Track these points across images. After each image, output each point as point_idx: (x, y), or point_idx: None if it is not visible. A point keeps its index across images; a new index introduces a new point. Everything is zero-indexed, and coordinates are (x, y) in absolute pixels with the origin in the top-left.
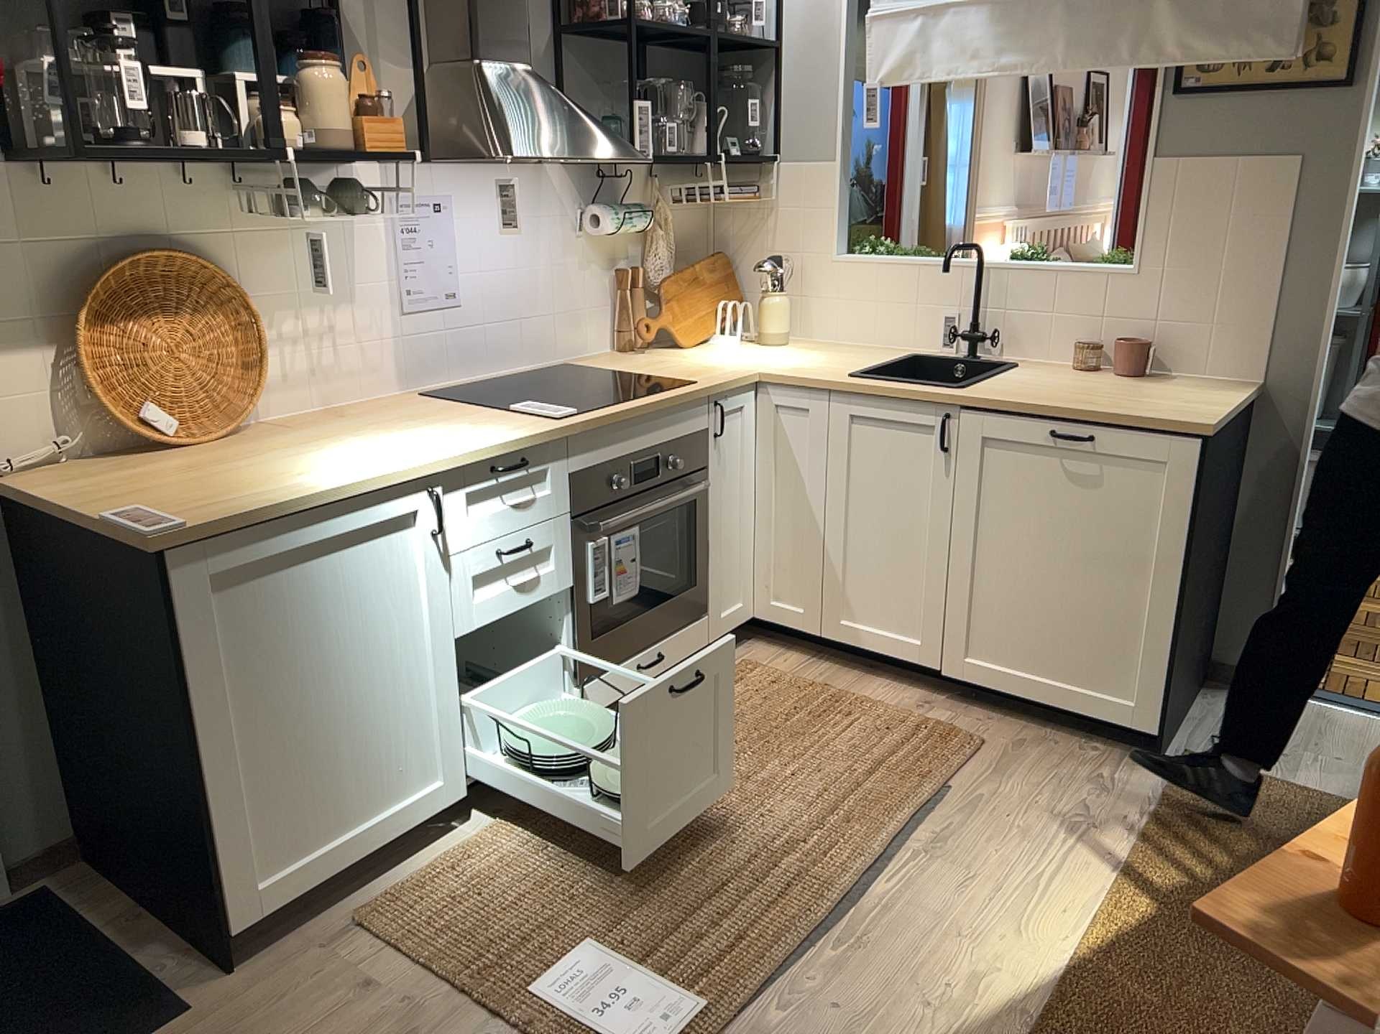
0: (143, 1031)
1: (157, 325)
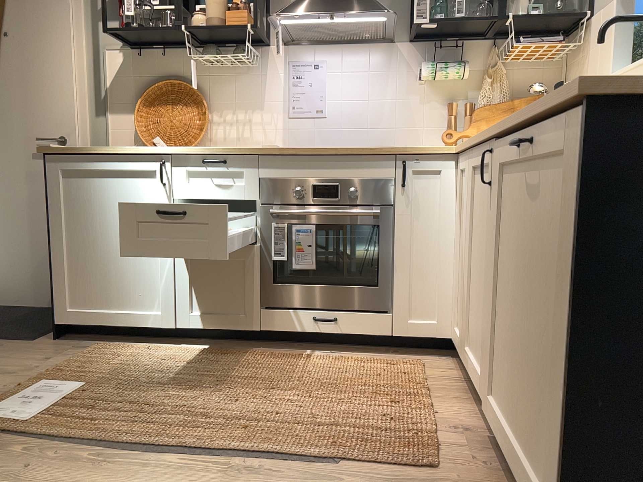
0: (18, 339)
1: (166, 108)
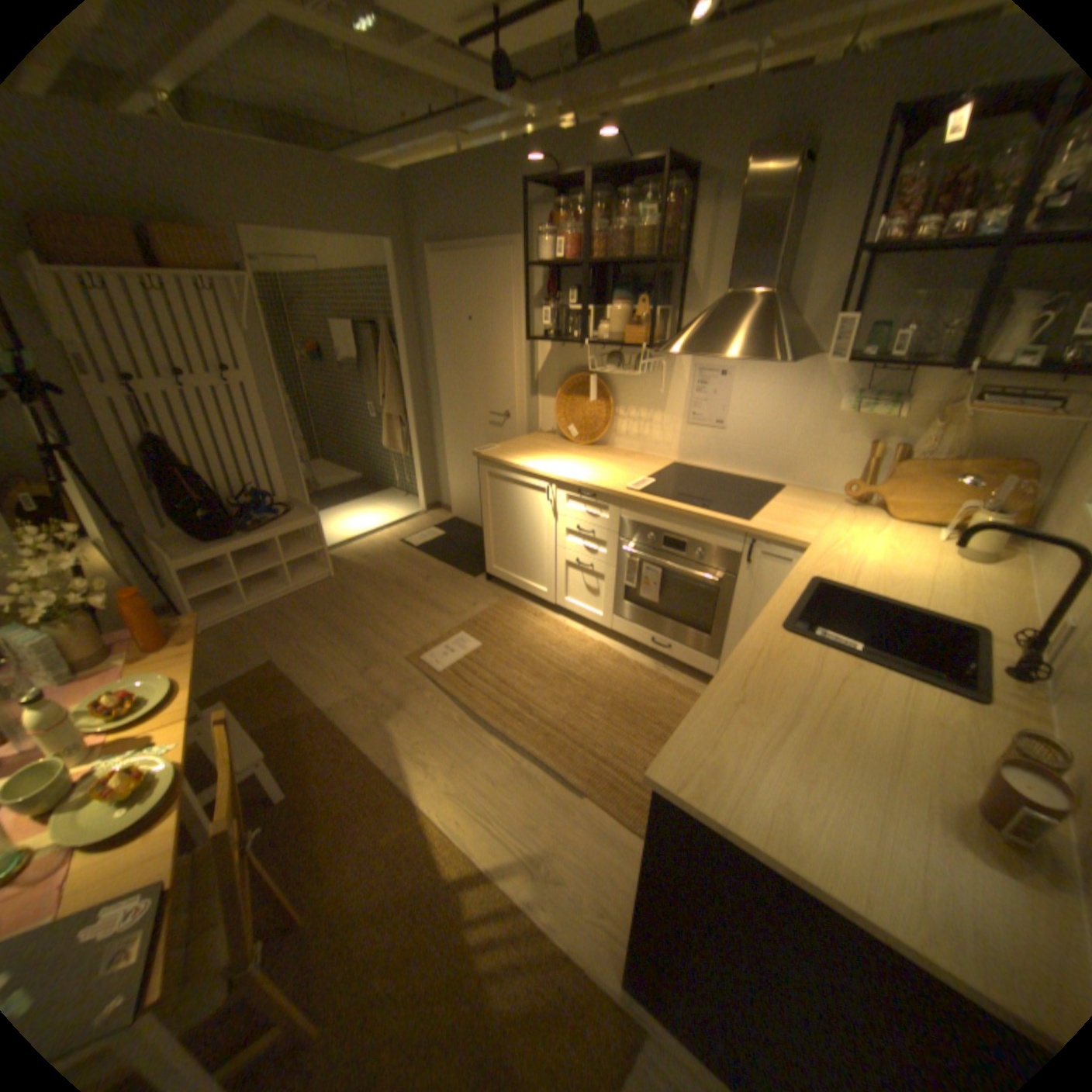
0: (468, 572)
1: (581, 399)
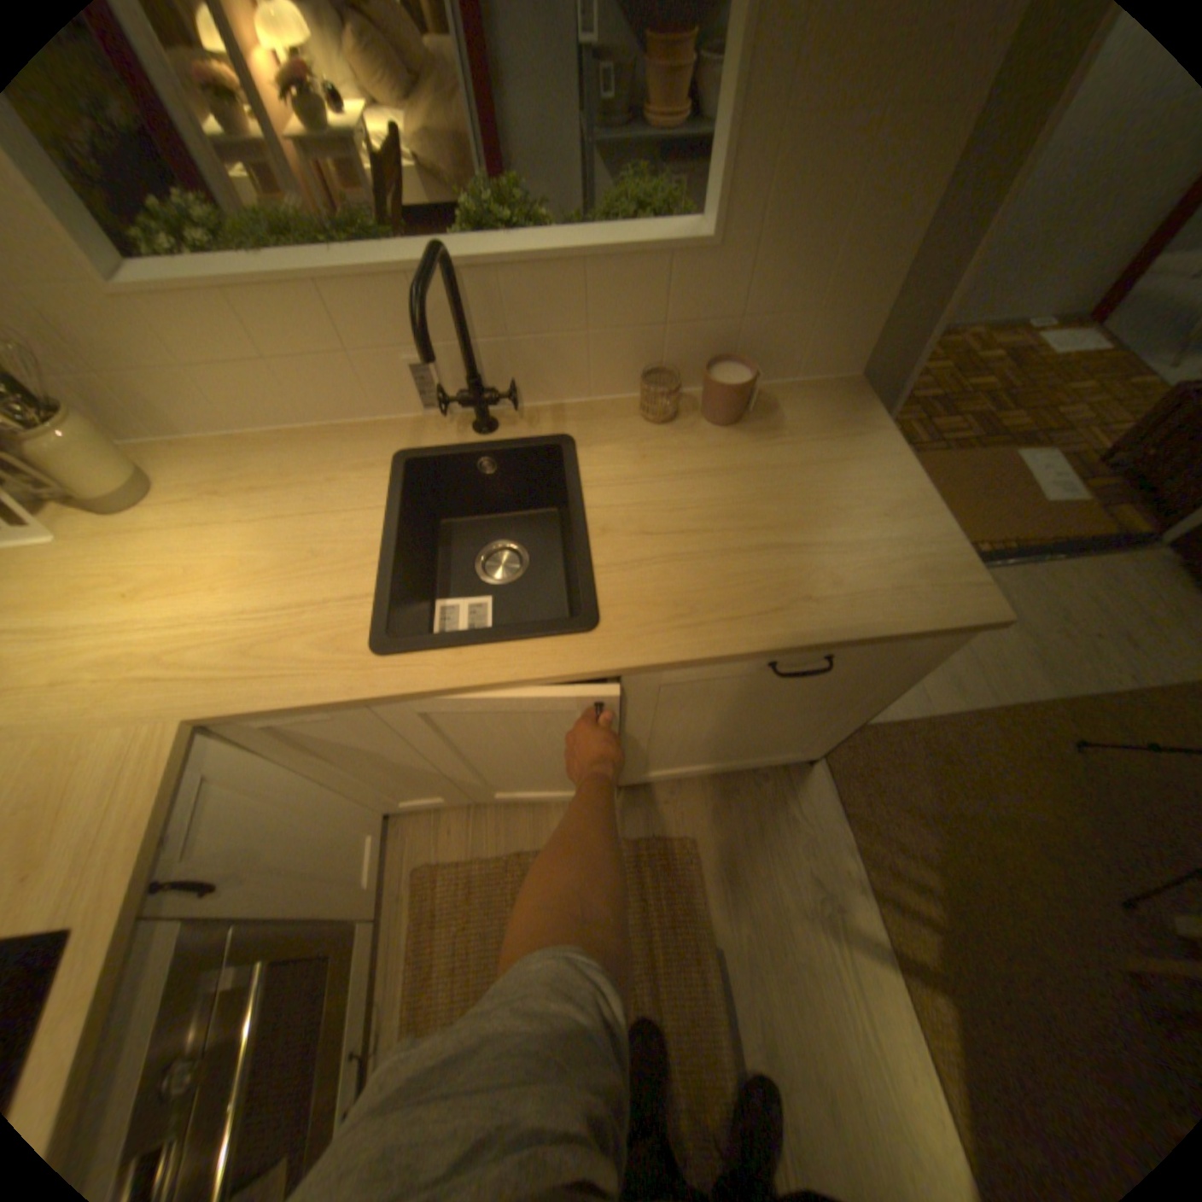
0: None
1: None
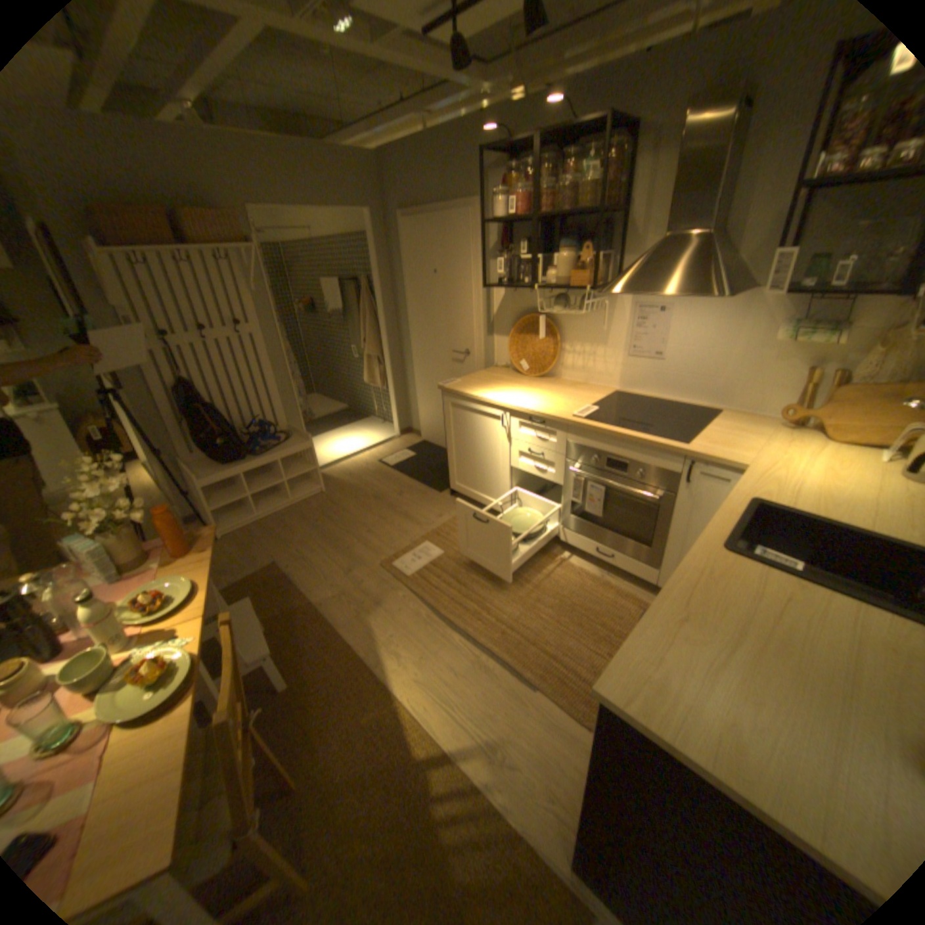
0: (435, 488)
1: (531, 337)
